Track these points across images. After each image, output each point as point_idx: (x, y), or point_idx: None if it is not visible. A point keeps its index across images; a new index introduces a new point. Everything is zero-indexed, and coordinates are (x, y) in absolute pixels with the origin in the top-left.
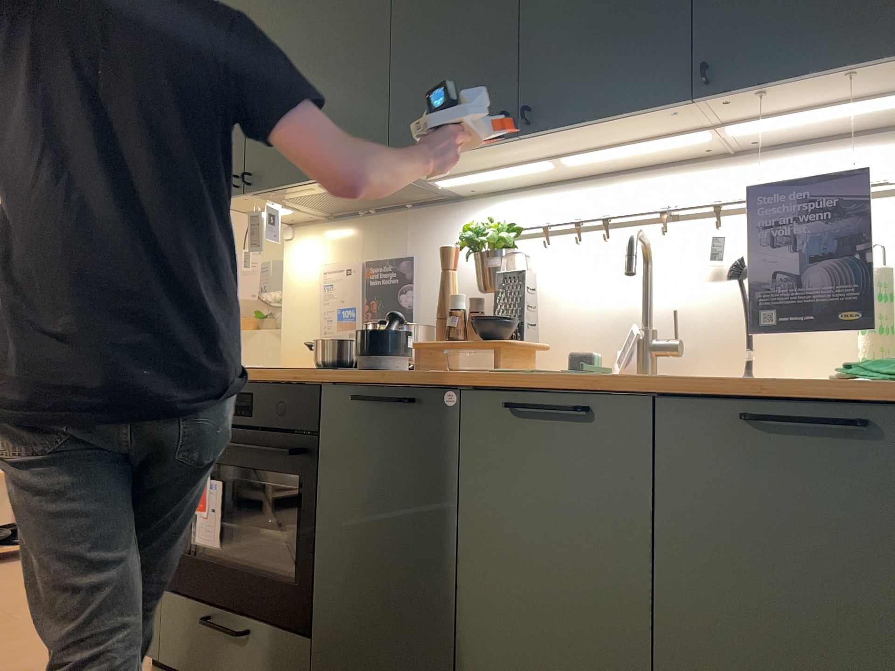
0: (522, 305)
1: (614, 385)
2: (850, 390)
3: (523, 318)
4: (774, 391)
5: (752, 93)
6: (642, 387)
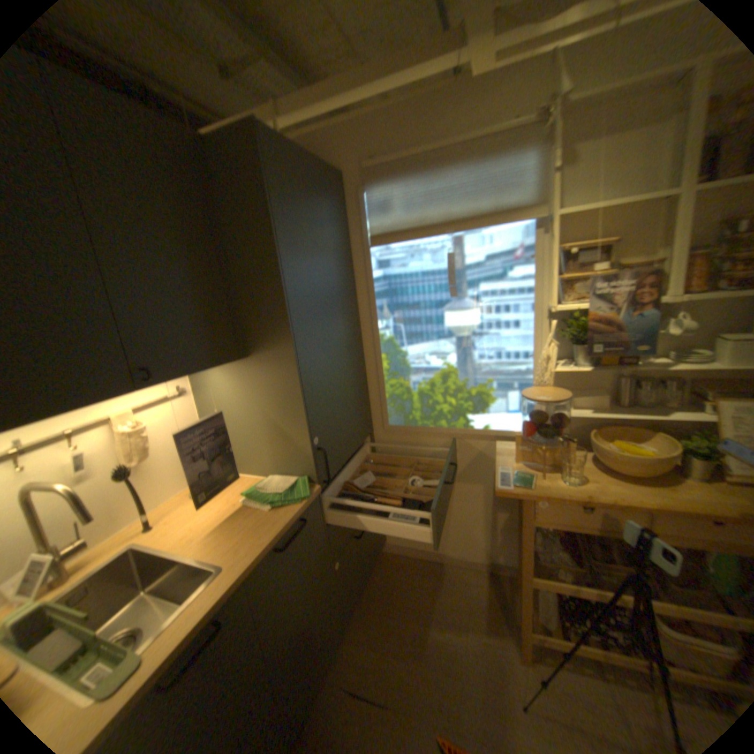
0: None
1: (226, 595)
2: (299, 514)
3: None
4: (282, 533)
5: (166, 379)
6: (239, 581)
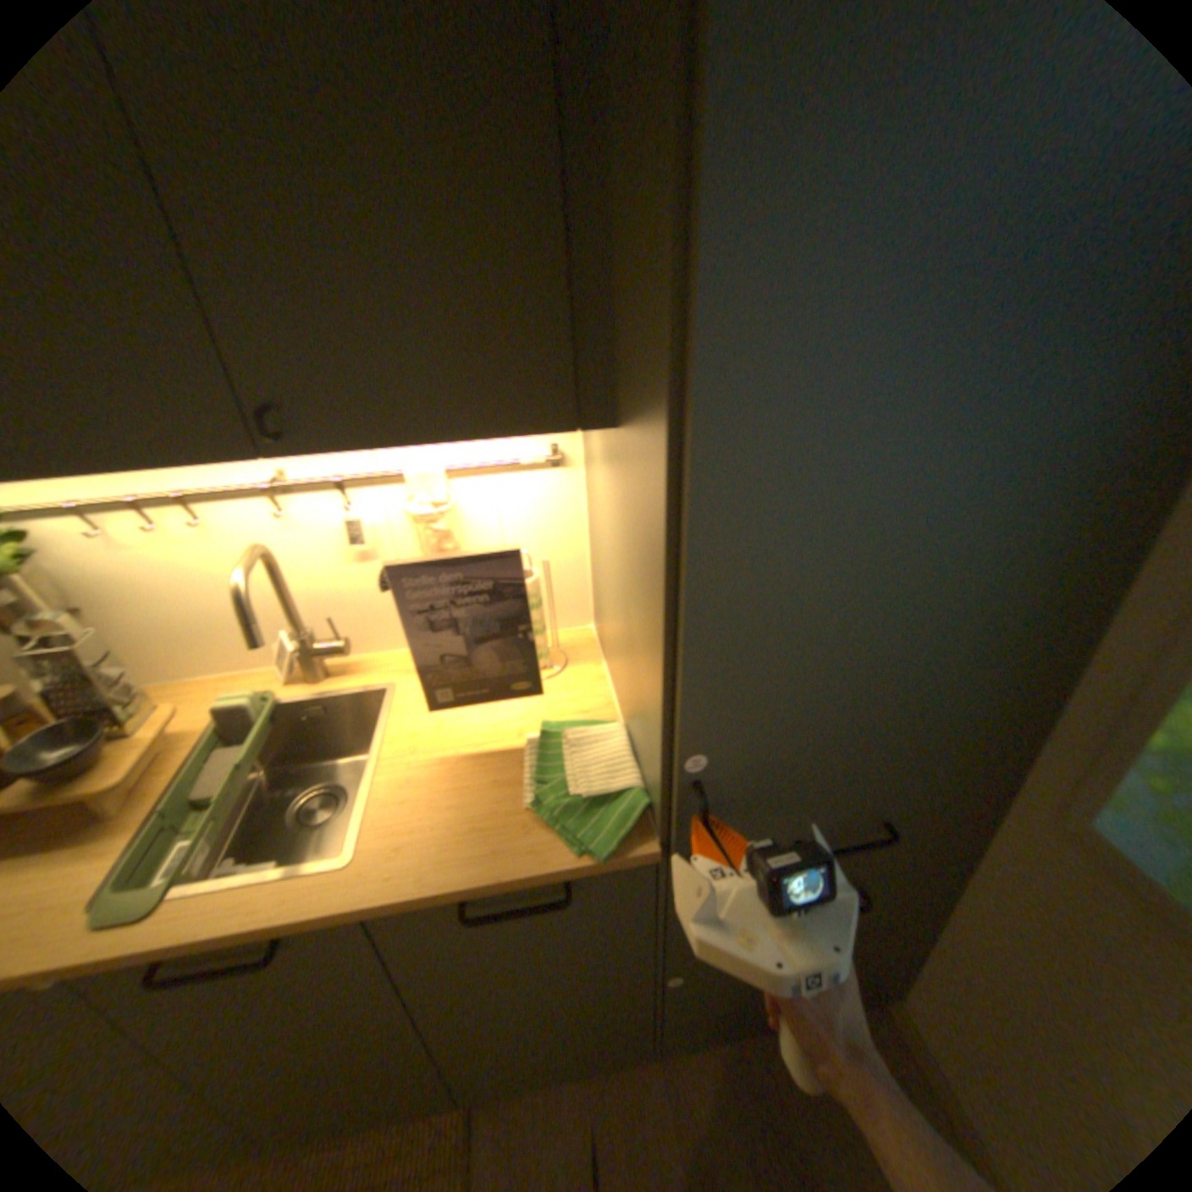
0: (93, 689)
1: (296, 930)
2: (551, 883)
3: (106, 702)
4: (482, 894)
5: (355, 445)
6: (333, 924)
